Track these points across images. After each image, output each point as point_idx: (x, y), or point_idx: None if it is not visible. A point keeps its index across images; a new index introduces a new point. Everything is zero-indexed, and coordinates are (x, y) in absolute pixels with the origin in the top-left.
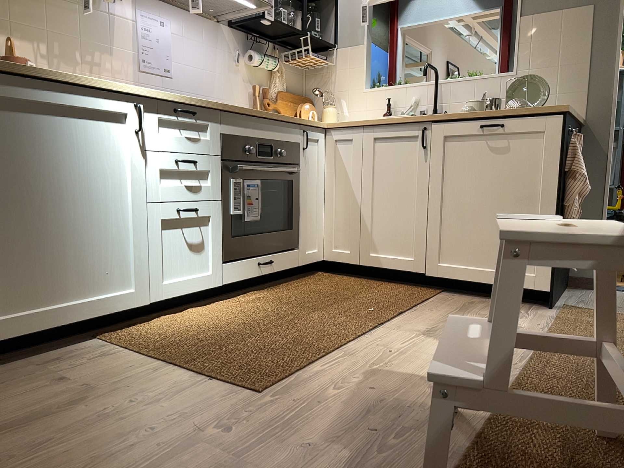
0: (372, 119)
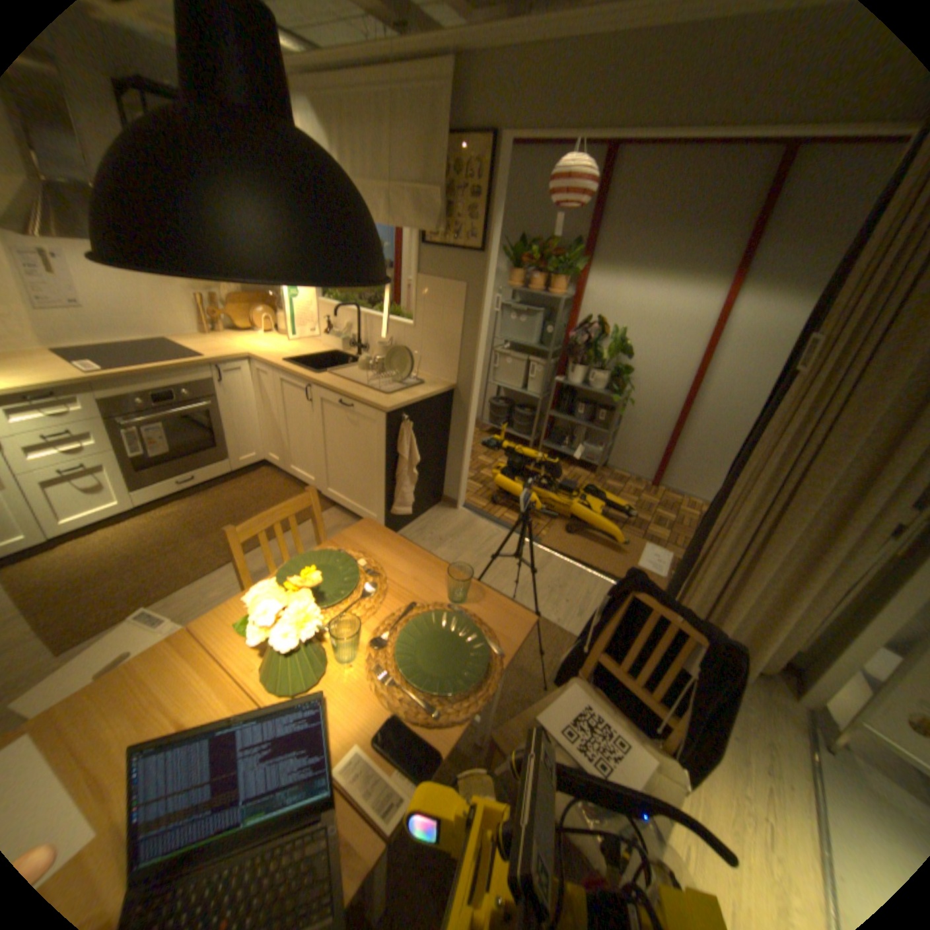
0: (277, 363)
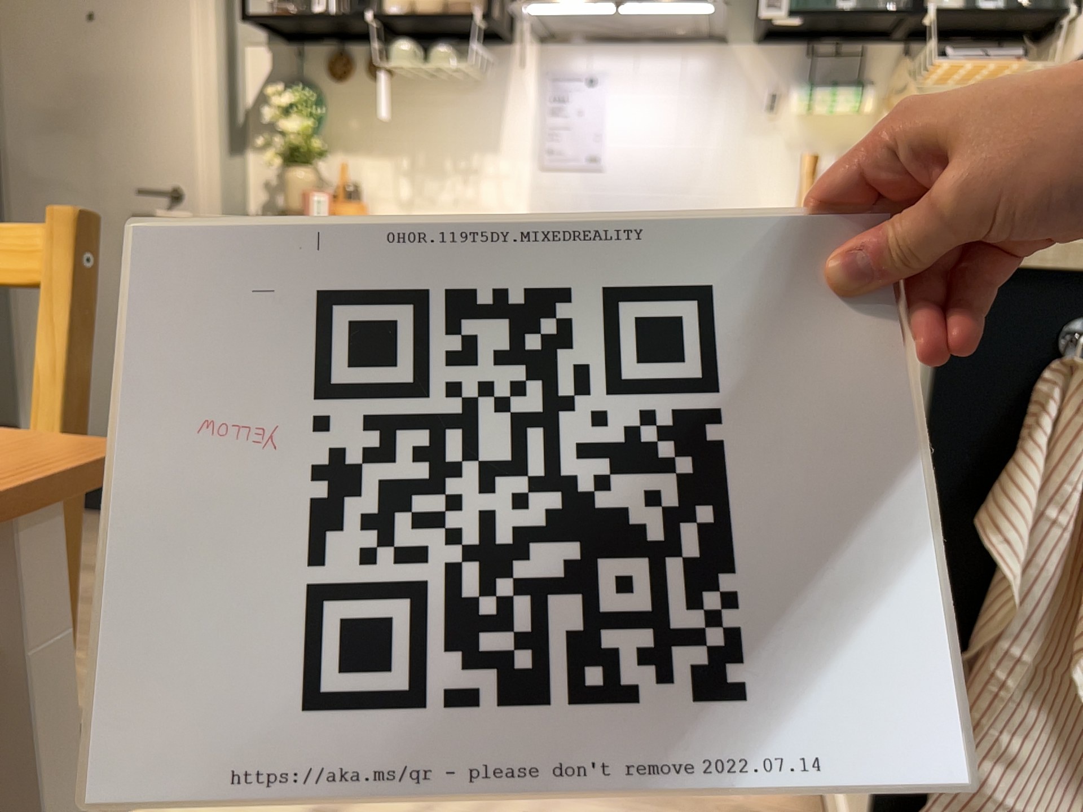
0: None
